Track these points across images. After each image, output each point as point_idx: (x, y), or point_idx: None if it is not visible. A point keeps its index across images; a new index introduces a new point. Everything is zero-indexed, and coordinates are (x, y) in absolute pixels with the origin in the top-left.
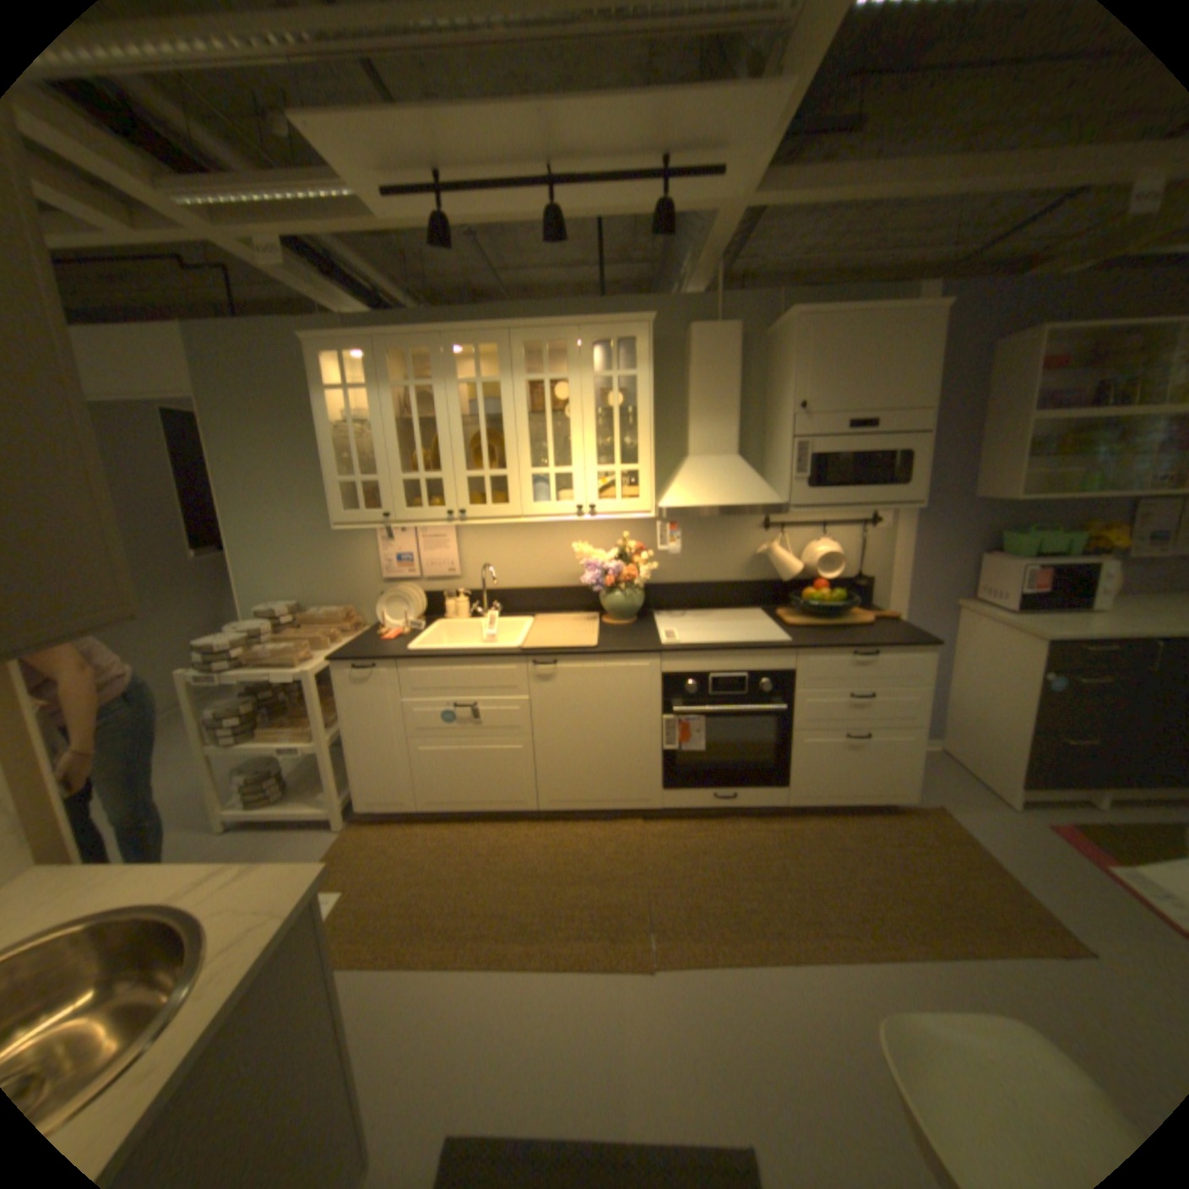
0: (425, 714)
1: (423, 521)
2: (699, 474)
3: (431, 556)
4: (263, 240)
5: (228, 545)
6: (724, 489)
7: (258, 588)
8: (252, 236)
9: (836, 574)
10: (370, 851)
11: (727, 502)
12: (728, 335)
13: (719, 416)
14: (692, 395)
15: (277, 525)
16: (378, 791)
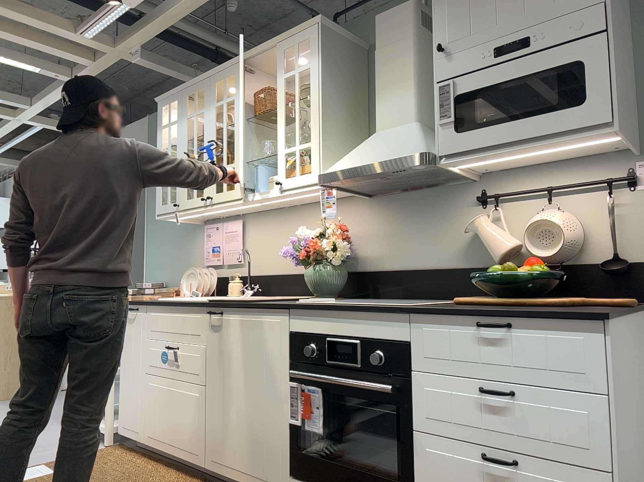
0: (154, 352)
1: (193, 208)
2: (369, 143)
3: (227, 247)
4: (135, 50)
5: (146, 244)
6: (379, 150)
7: (153, 273)
8: (131, 50)
9: (556, 249)
10: (102, 460)
11: (372, 160)
12: (401, 16)
13: (396, 88)
14: (375, 76)
15: (165, 229)
16: (128, 416)
